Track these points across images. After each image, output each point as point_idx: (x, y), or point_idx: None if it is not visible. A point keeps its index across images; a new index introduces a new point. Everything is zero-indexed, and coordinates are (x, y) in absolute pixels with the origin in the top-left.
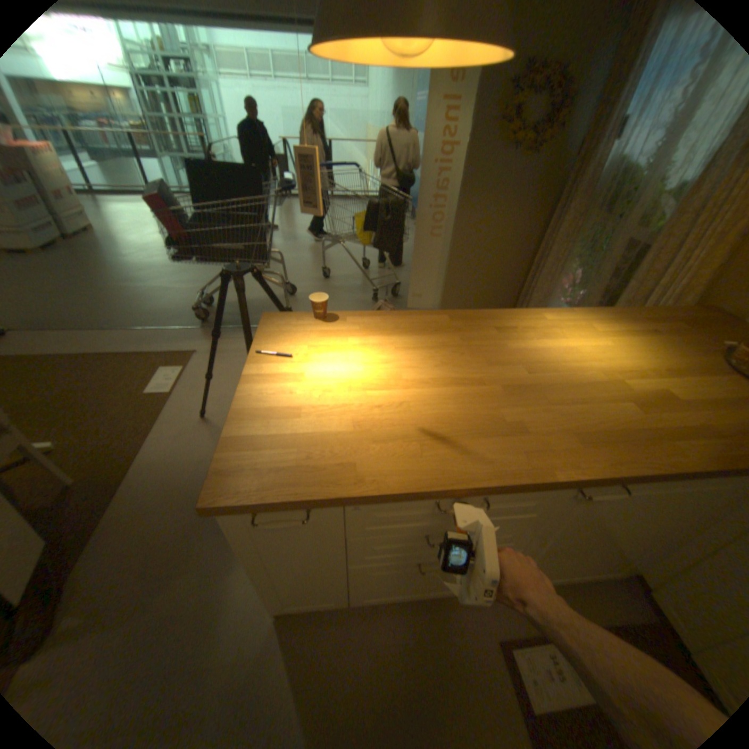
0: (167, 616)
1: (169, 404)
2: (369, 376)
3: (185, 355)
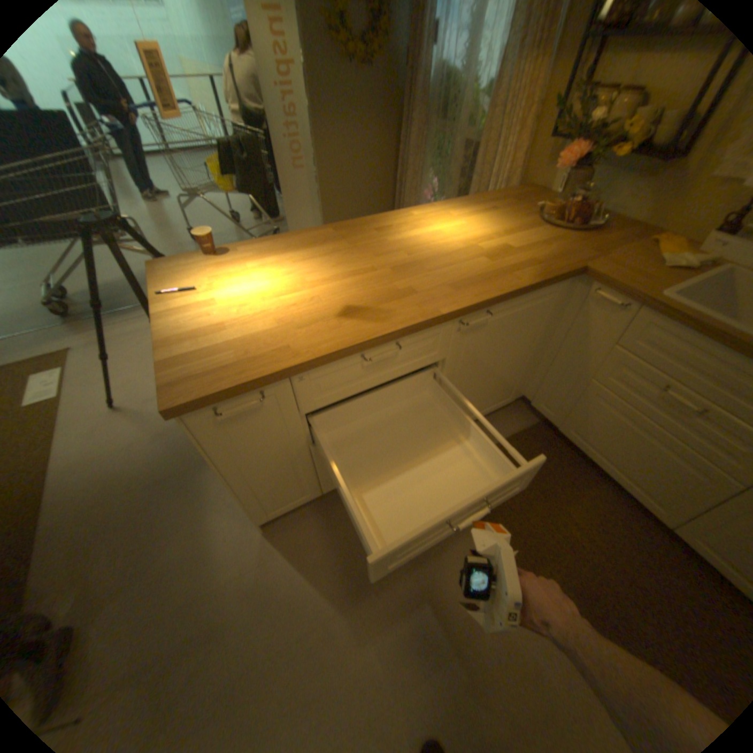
0: (157, 572)
1: (63, 407)
2: (277, 286)
3: (57, 355)
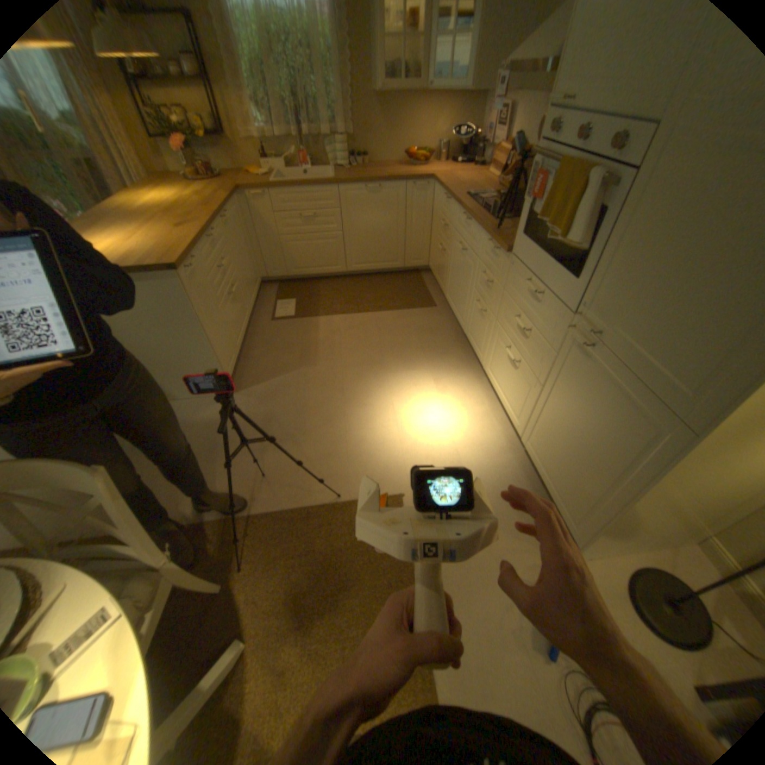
0: (206, 446)
1: None
2: (118, 238)
3: None
